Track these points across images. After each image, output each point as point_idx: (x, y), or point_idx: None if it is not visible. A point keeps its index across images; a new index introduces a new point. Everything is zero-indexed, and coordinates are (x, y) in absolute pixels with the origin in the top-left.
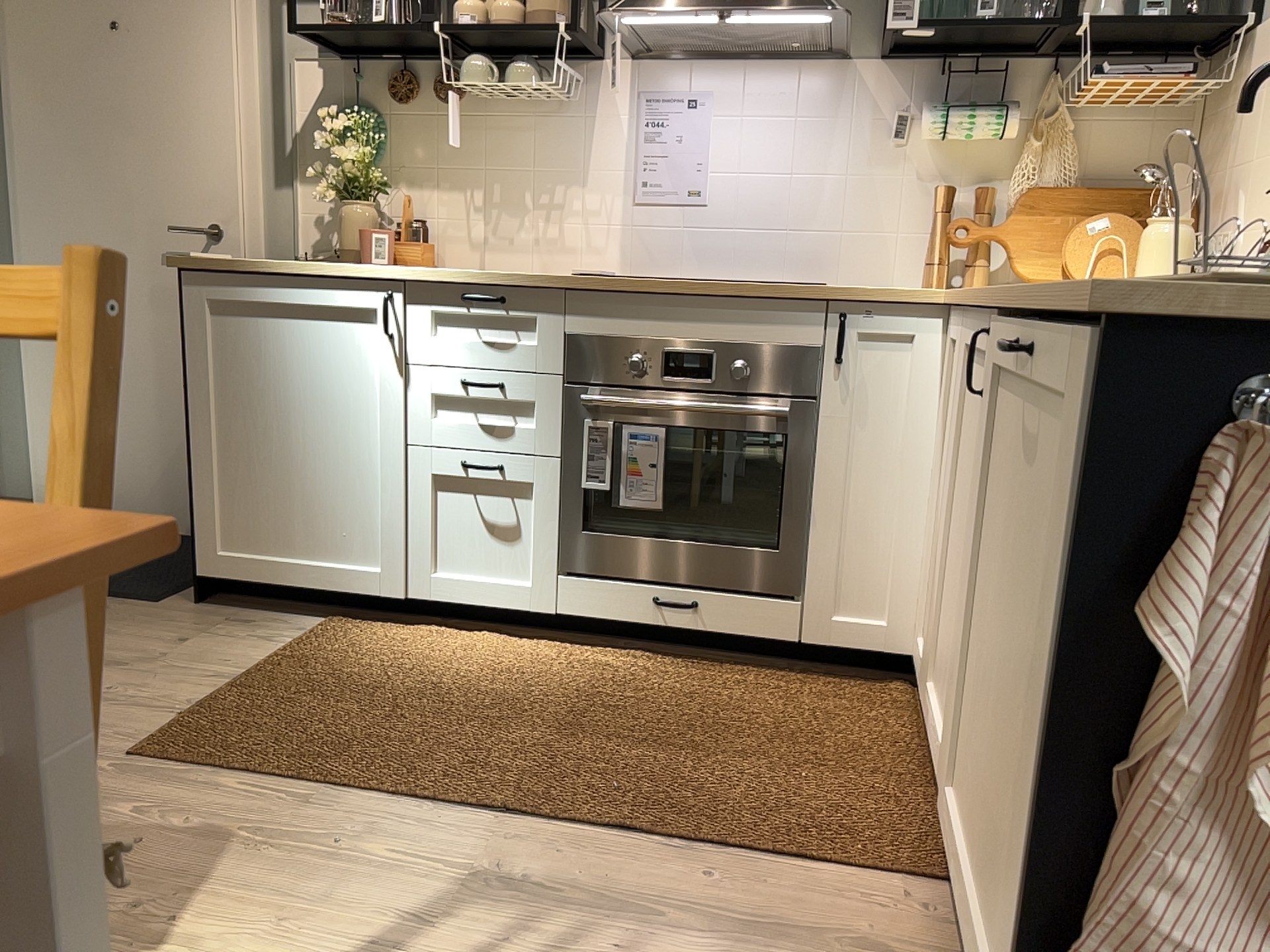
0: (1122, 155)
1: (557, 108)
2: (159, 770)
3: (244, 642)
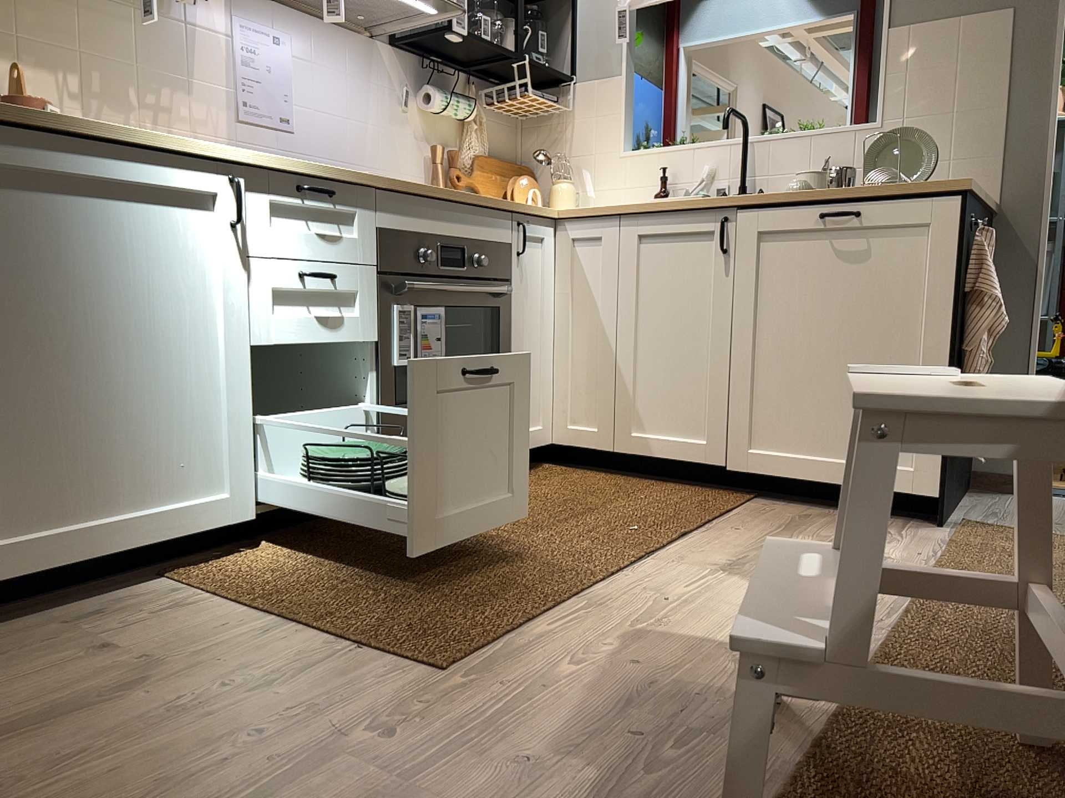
0: (497, 141)
1: (162, 10)
2: (492, 654)
3: (183, 612)
